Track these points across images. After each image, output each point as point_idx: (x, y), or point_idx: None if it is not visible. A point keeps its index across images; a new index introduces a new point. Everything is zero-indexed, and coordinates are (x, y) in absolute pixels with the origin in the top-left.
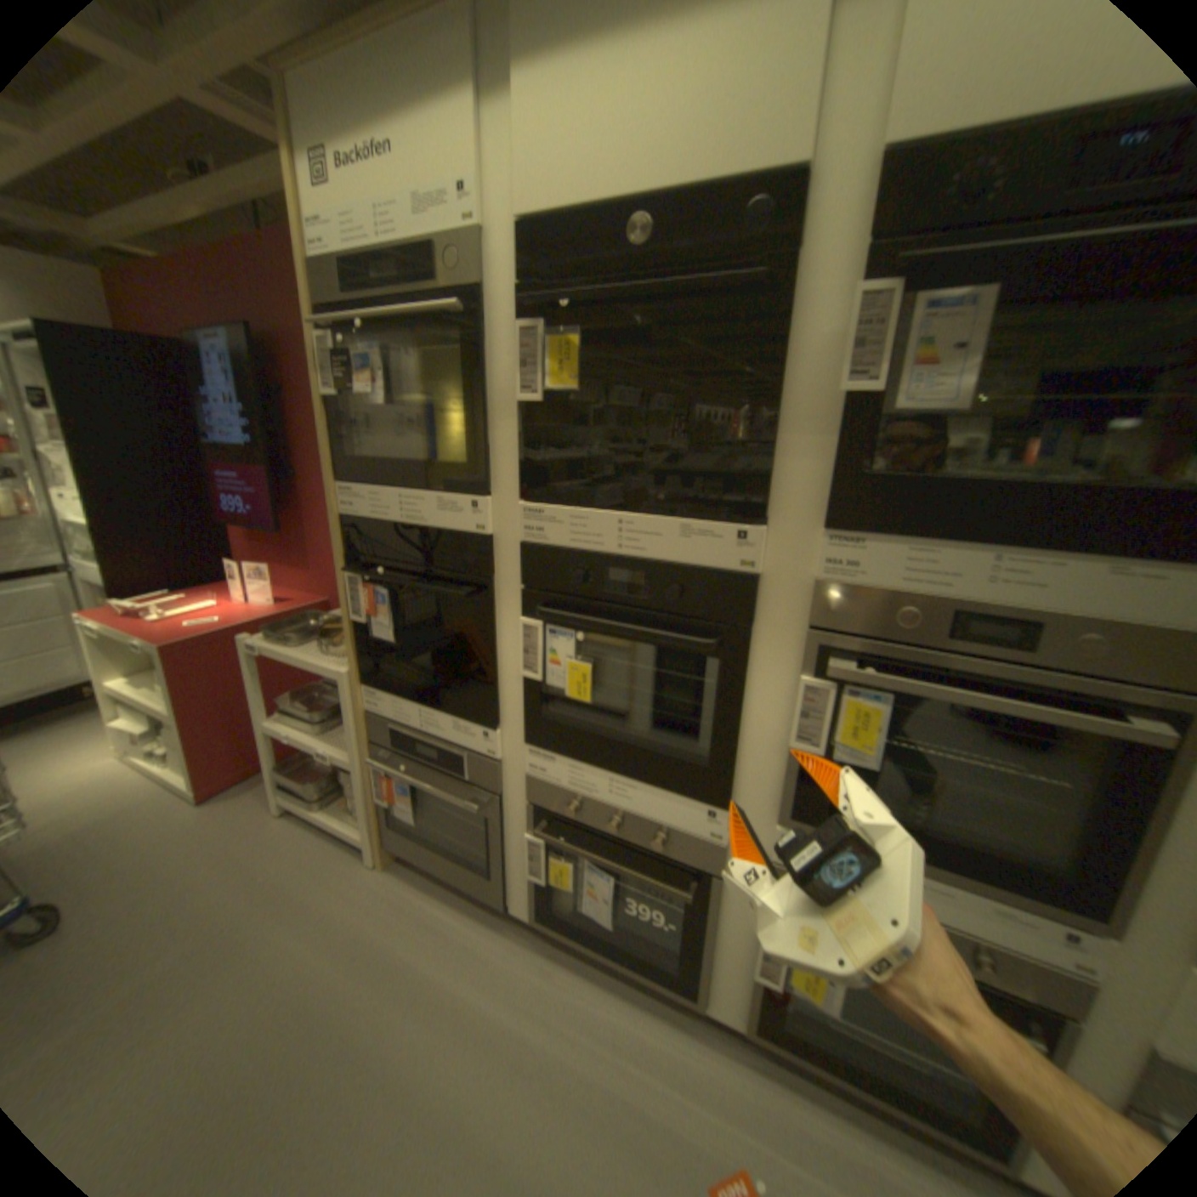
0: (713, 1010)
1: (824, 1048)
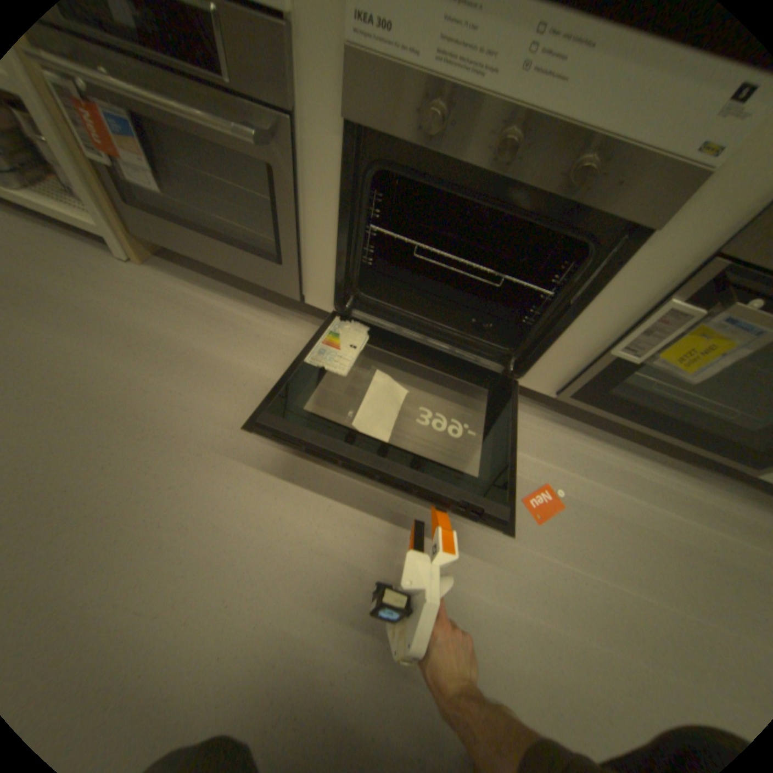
0: (524, 377)
1: (637, 402)
